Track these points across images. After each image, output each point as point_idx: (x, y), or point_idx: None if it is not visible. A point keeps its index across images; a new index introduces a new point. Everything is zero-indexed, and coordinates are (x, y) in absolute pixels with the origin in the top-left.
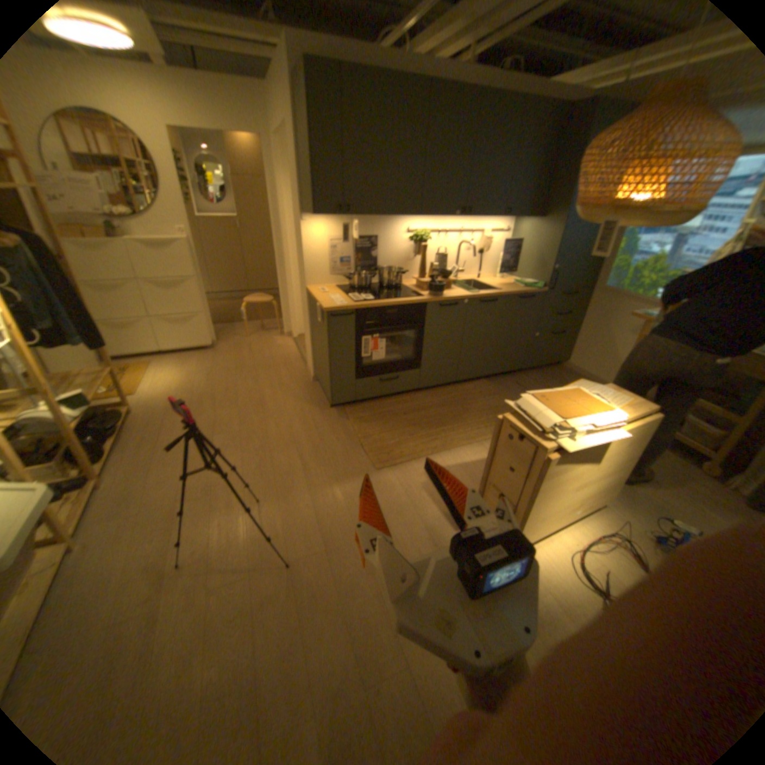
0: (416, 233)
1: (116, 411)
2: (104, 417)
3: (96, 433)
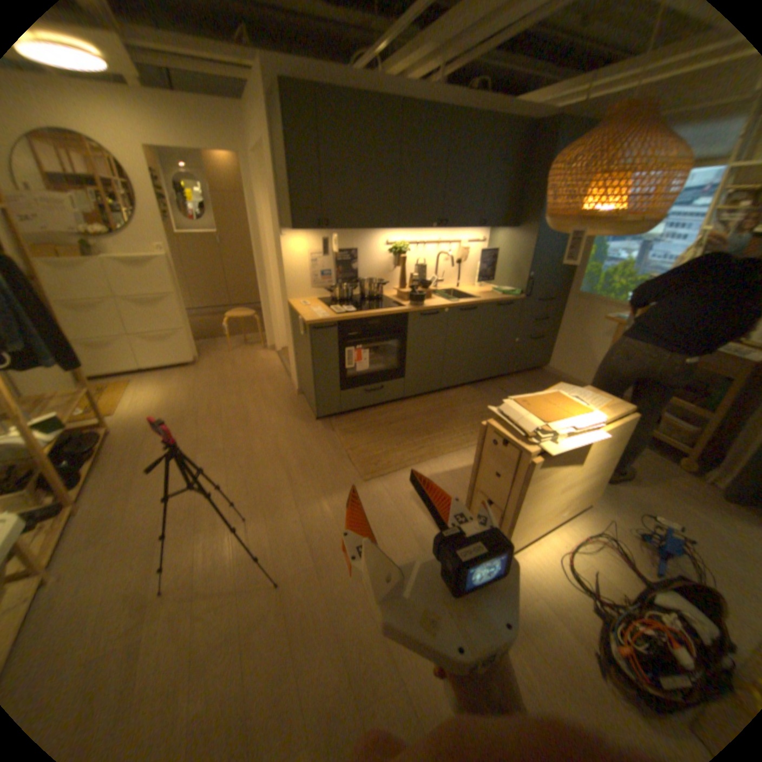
0: (395, 245)
1: (93, 433)
2: (81, 440)
3: (72, 457)
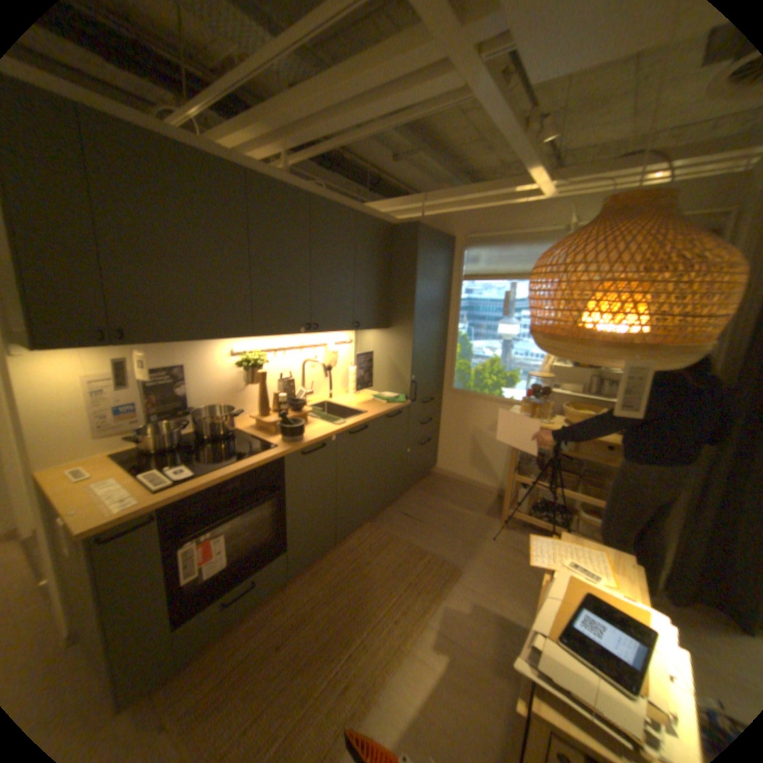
0: (247, 355)
1: None
2: None
3: None
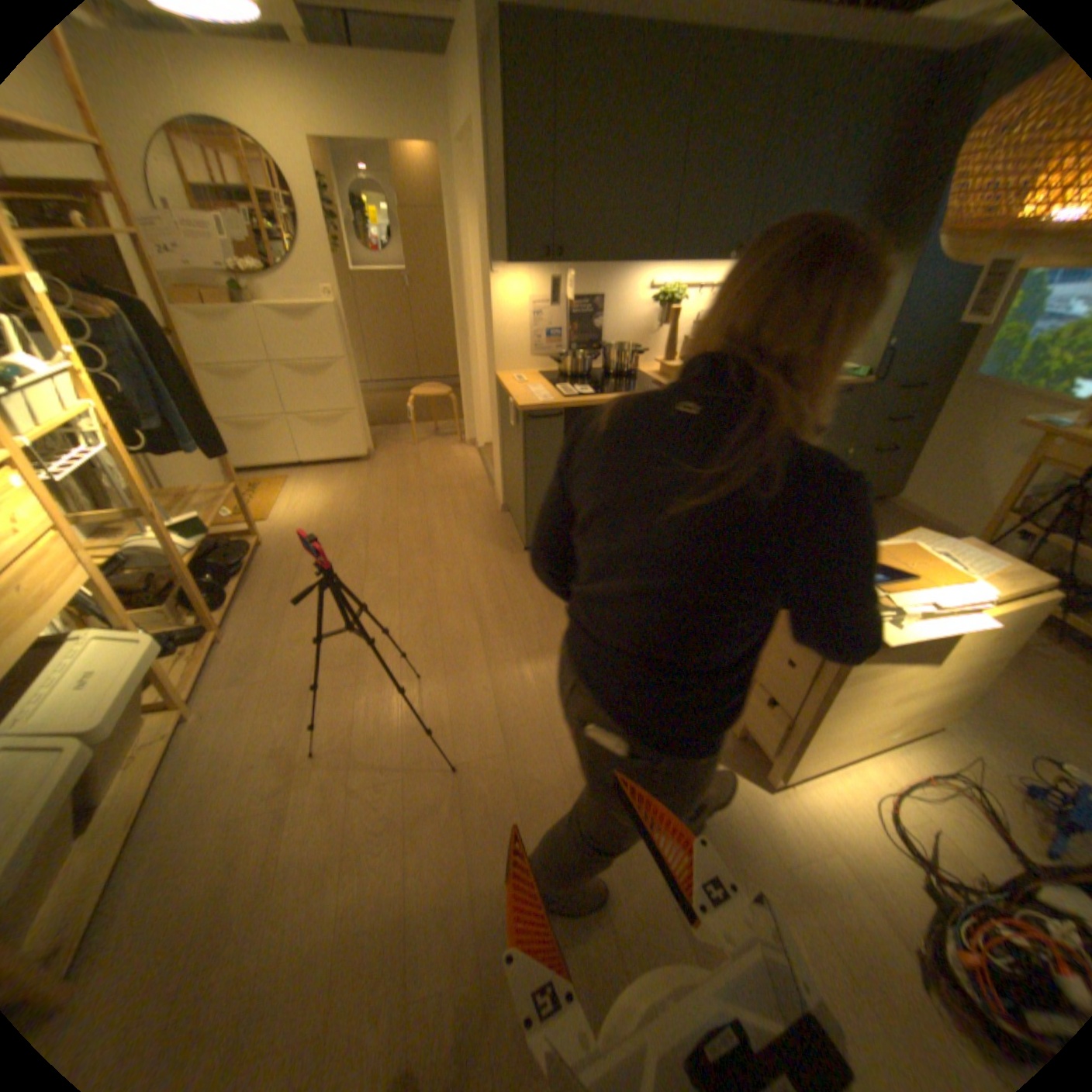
0: (664, 289)
1: (241, 543)
2: (228, 550)
3: (216, 572)
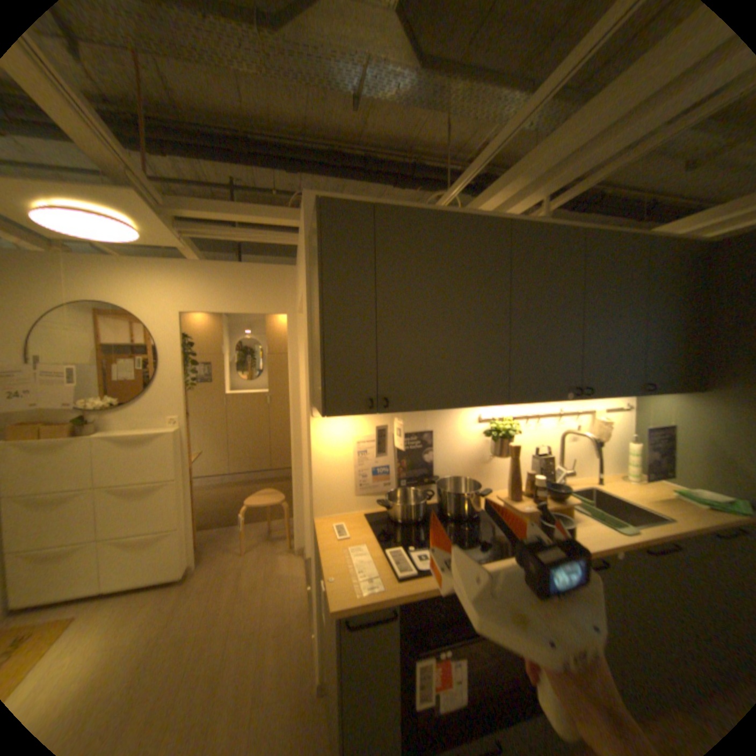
0: (496, 422)
1: None
2: None
3: None
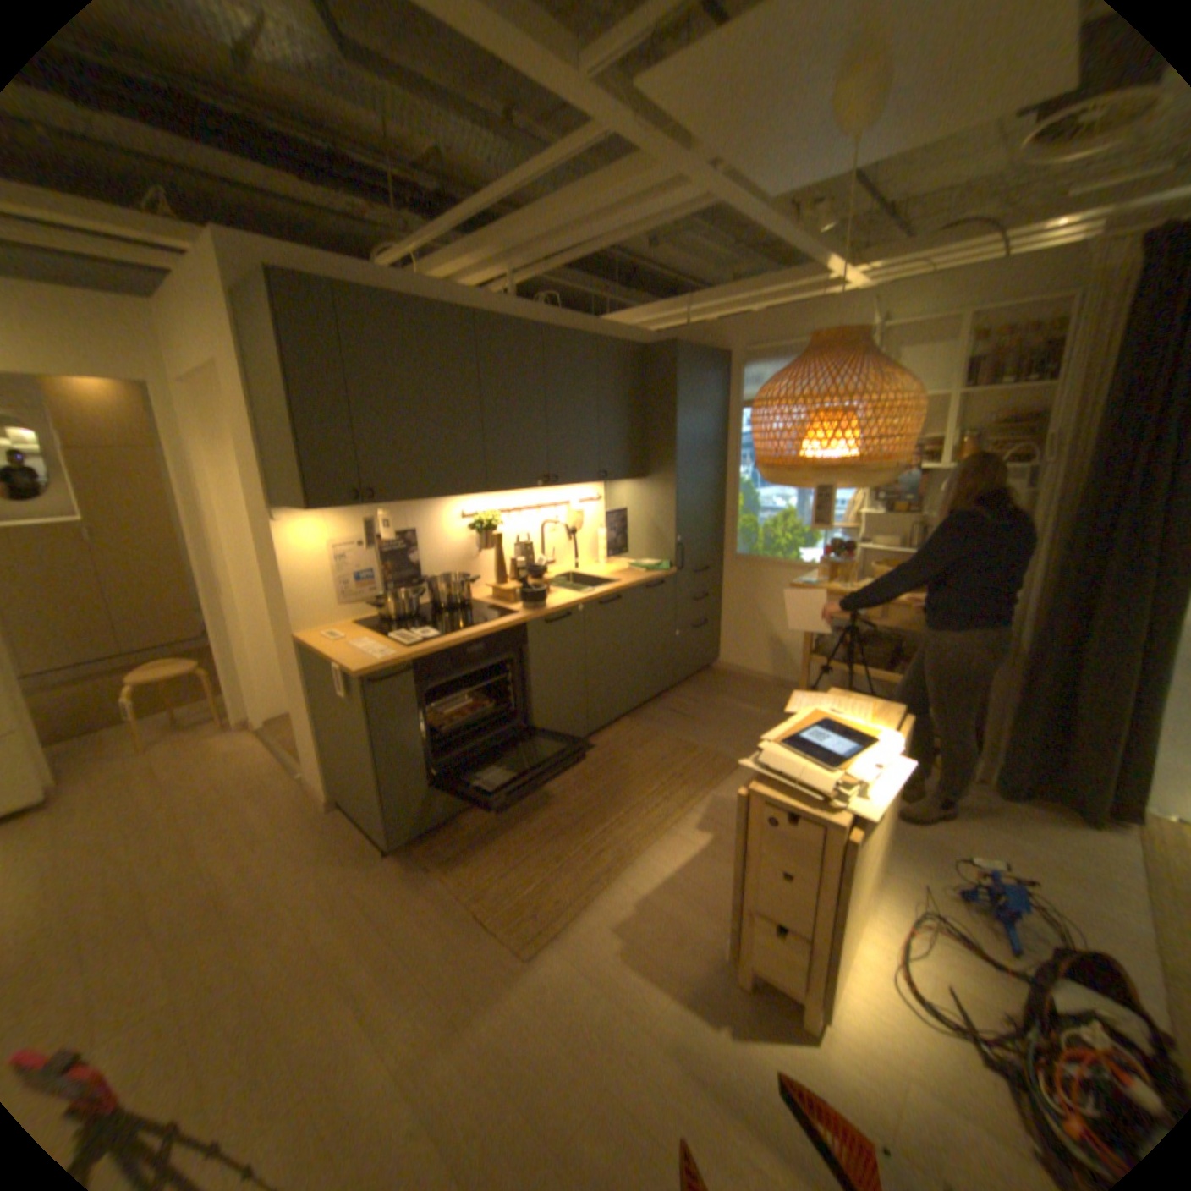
0: (478, 518)
1: None
2: None
3: None
